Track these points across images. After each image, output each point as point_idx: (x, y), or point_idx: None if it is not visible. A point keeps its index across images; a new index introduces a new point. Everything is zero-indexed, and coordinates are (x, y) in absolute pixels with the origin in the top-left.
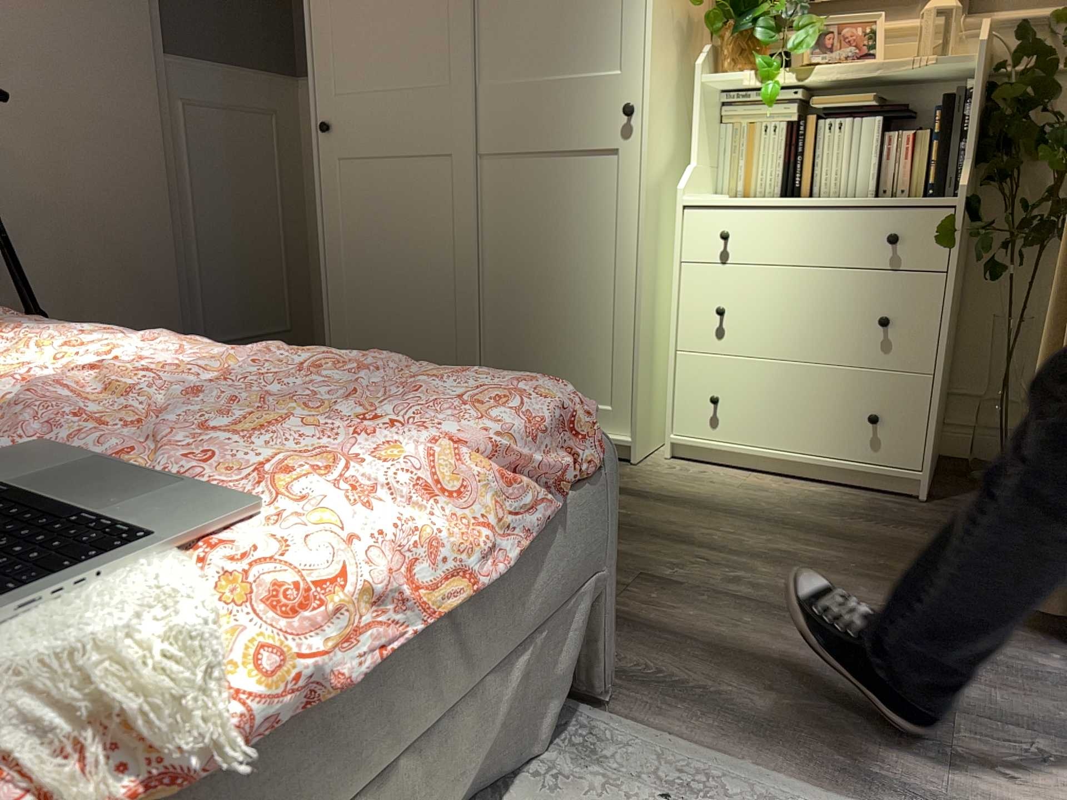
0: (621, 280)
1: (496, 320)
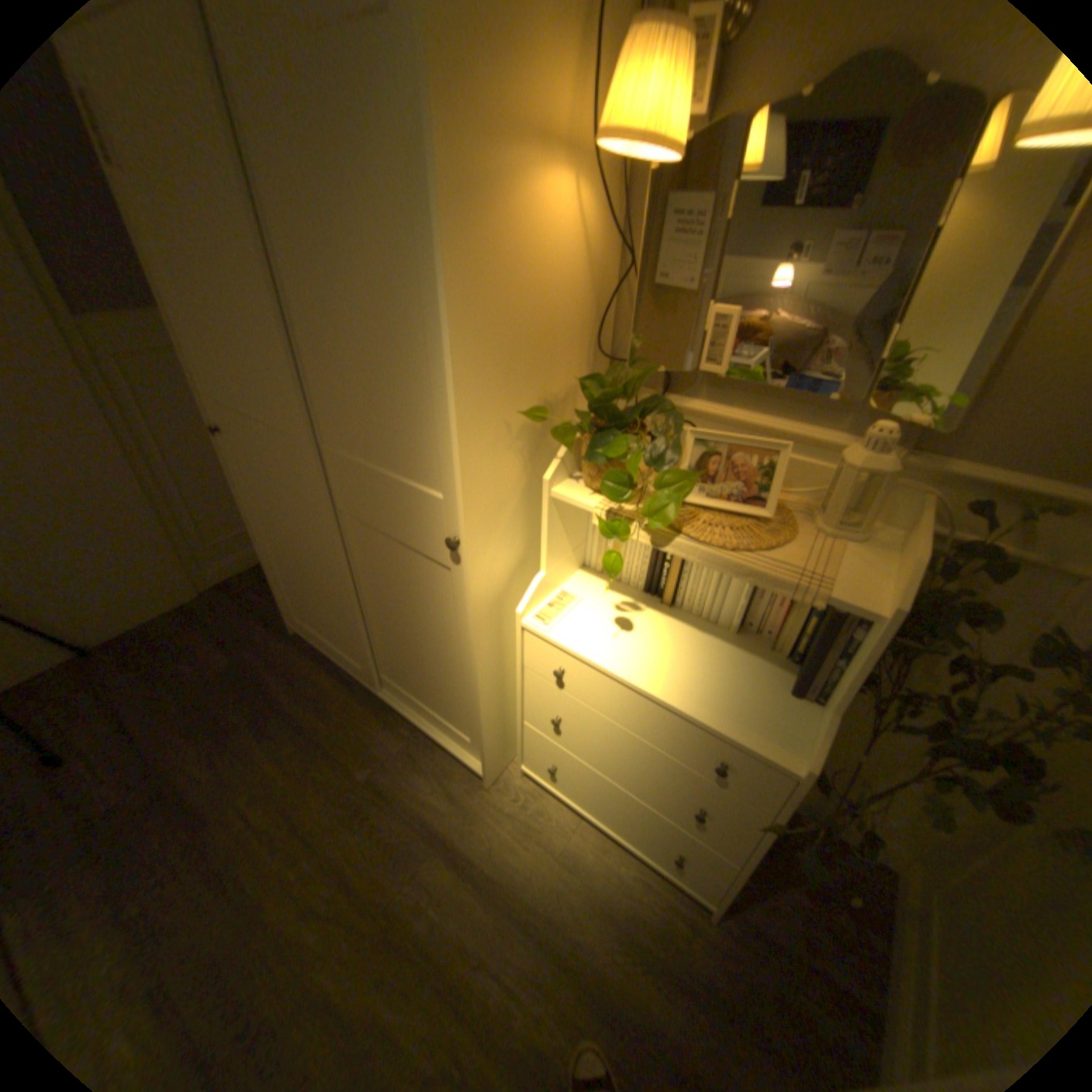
0: (465, 668)
1: (380, 638)
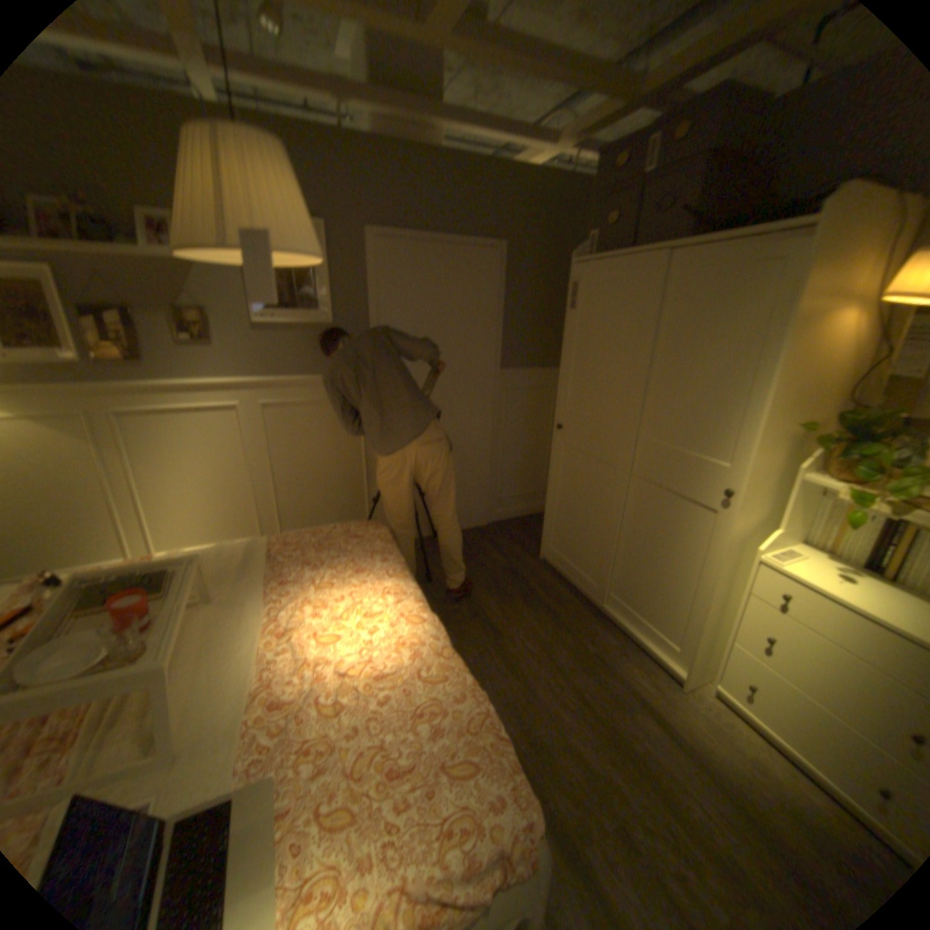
0: (701, 586)
1: (624, 563)
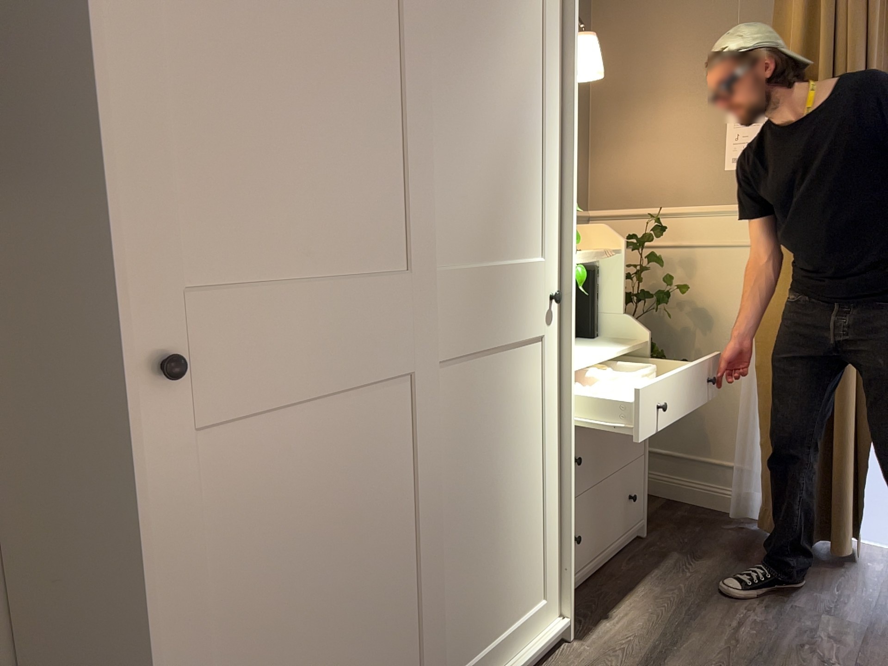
0: (547, 461)
1: (451, 573)
